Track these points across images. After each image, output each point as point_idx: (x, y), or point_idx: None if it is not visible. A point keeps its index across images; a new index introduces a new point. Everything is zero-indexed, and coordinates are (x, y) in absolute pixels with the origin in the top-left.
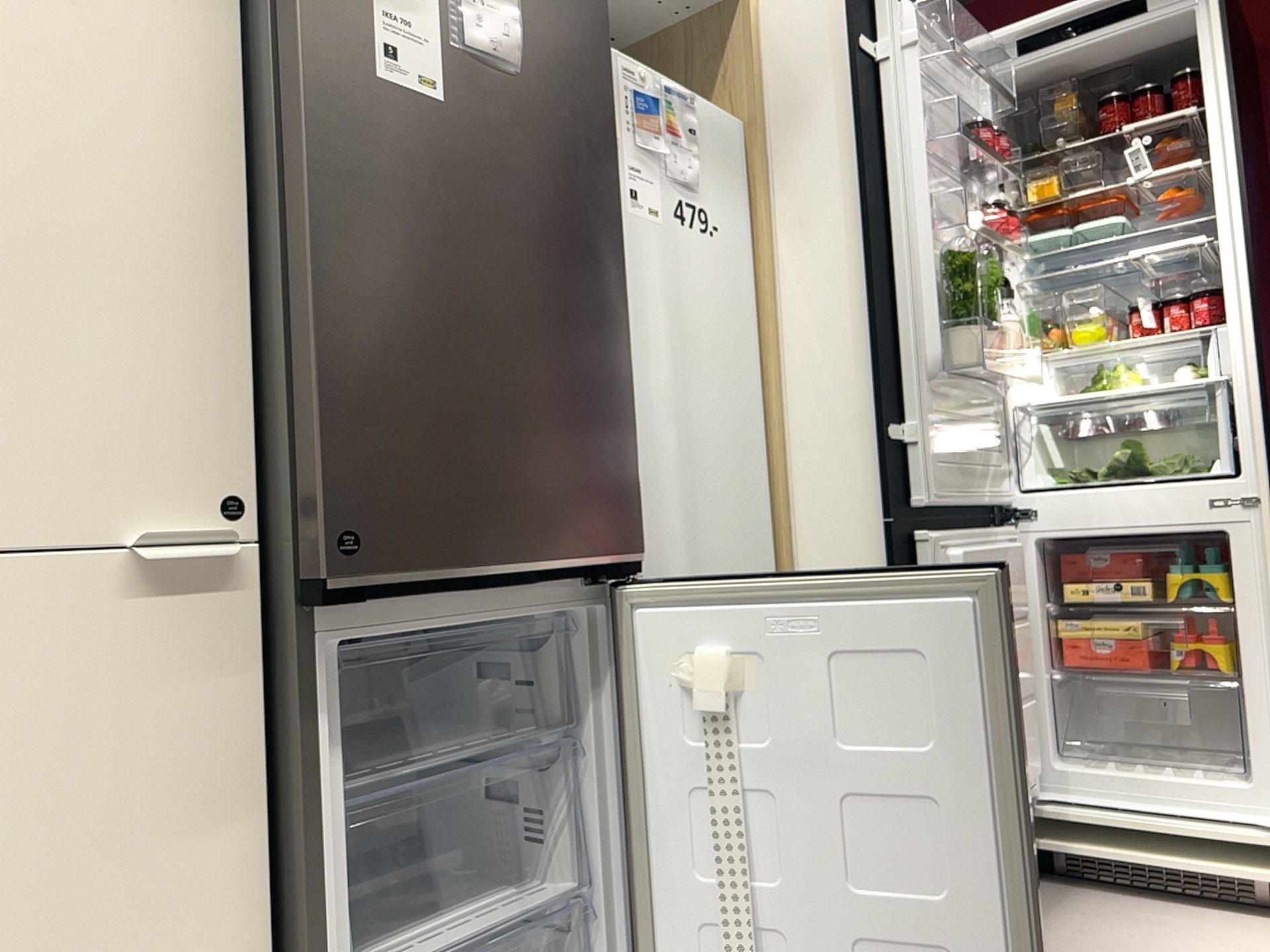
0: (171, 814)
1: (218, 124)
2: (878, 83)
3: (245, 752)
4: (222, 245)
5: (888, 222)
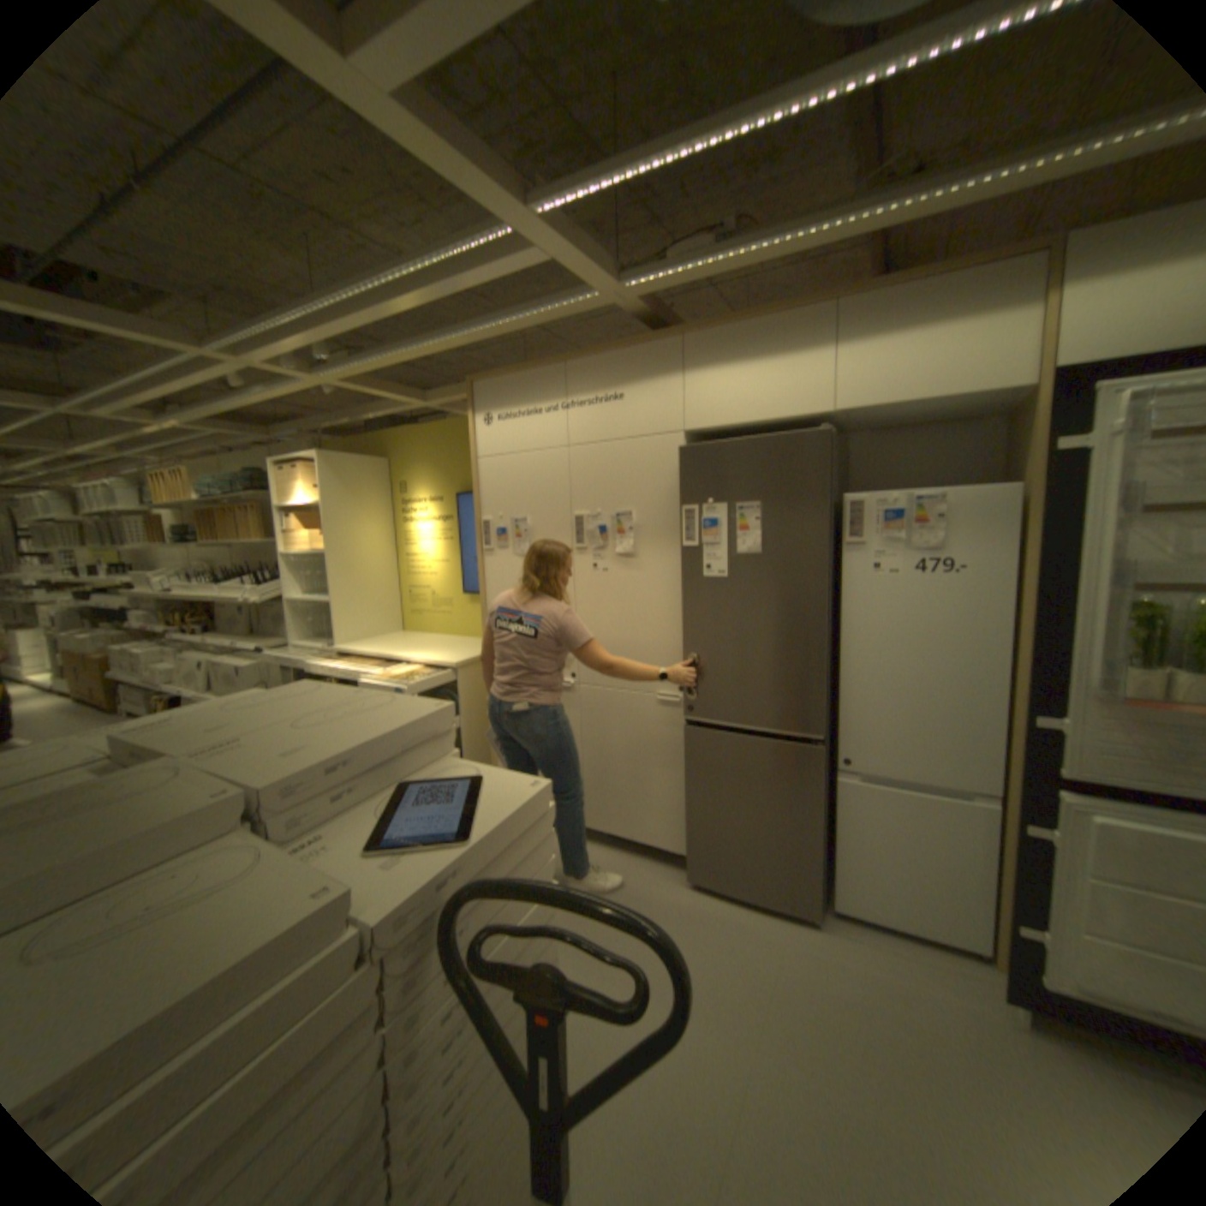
0: (668, 754)
1: (680, 589)
2: (1086, 468)
3: (685, 747)
4: (681, 622)
5: (1076, 577)
